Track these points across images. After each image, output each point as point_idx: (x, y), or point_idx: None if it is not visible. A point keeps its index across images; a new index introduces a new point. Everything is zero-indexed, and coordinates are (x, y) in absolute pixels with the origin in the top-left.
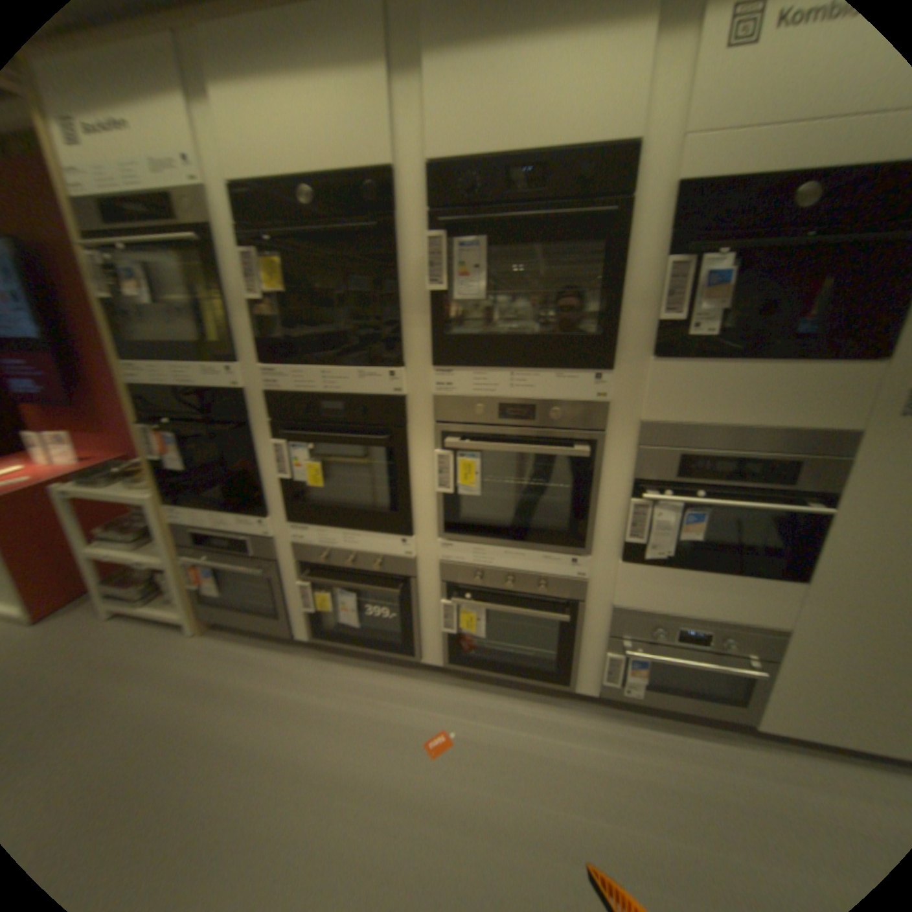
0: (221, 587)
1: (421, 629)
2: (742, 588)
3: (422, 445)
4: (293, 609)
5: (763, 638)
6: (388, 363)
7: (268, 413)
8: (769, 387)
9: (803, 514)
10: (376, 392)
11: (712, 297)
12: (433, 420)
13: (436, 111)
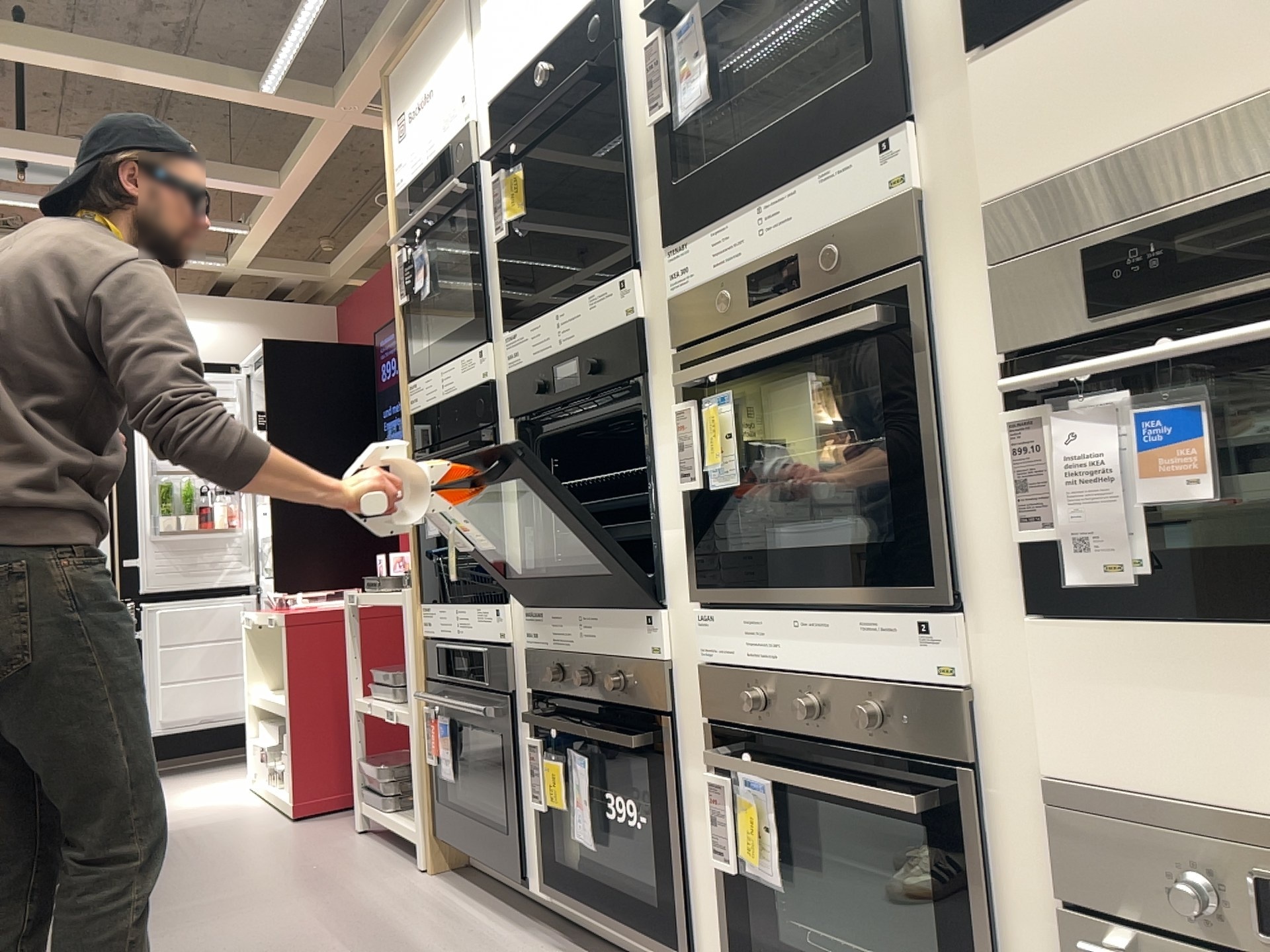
0: (476, 773)
1: (693, 867)
2: None
3: (668, 401)
4: (532, 806)
5: None
6: (622, 267)
7: (511, 405)
8: None
9: None
10: (609, 320)
11: None
12: (675, 345)
13: None
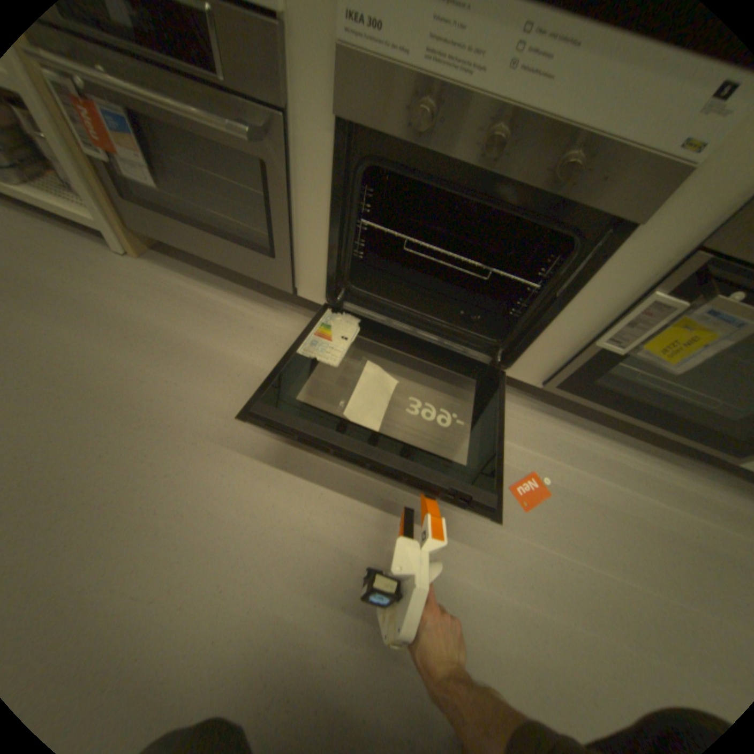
0: (164, 167)
1: (550, 326)
2: None
3: None
4: (311, 237)
5: None
6: None
7: None
8: None
9: None
10: None
11: None
12: None
13: None
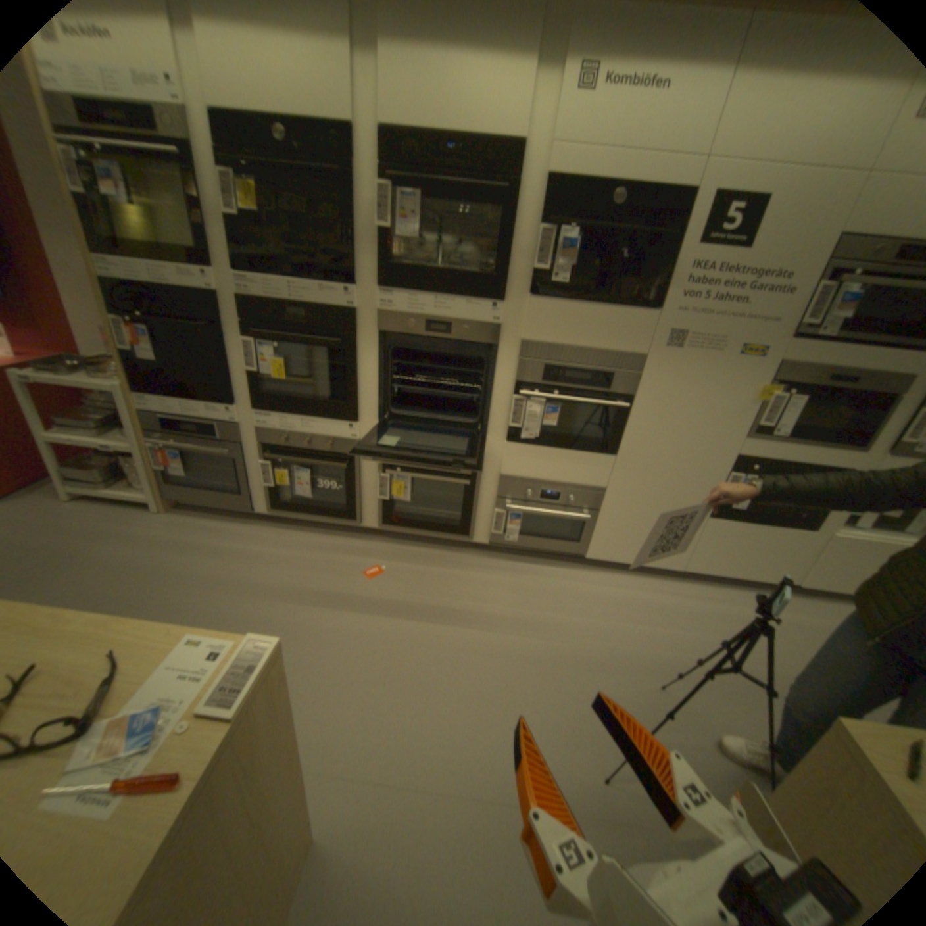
0: (187, 470)
1: (362, 498)
2: (577, 460)
3: (368, 349)
4: (256, 484)
5: (588, 494)
6: (344, 281)
7: (240, 314)
8: (596, 323)
9: (613, 409)
10: (334, 304)
11: (565, 258)
12: (377, 330)
13: (387, 89)
